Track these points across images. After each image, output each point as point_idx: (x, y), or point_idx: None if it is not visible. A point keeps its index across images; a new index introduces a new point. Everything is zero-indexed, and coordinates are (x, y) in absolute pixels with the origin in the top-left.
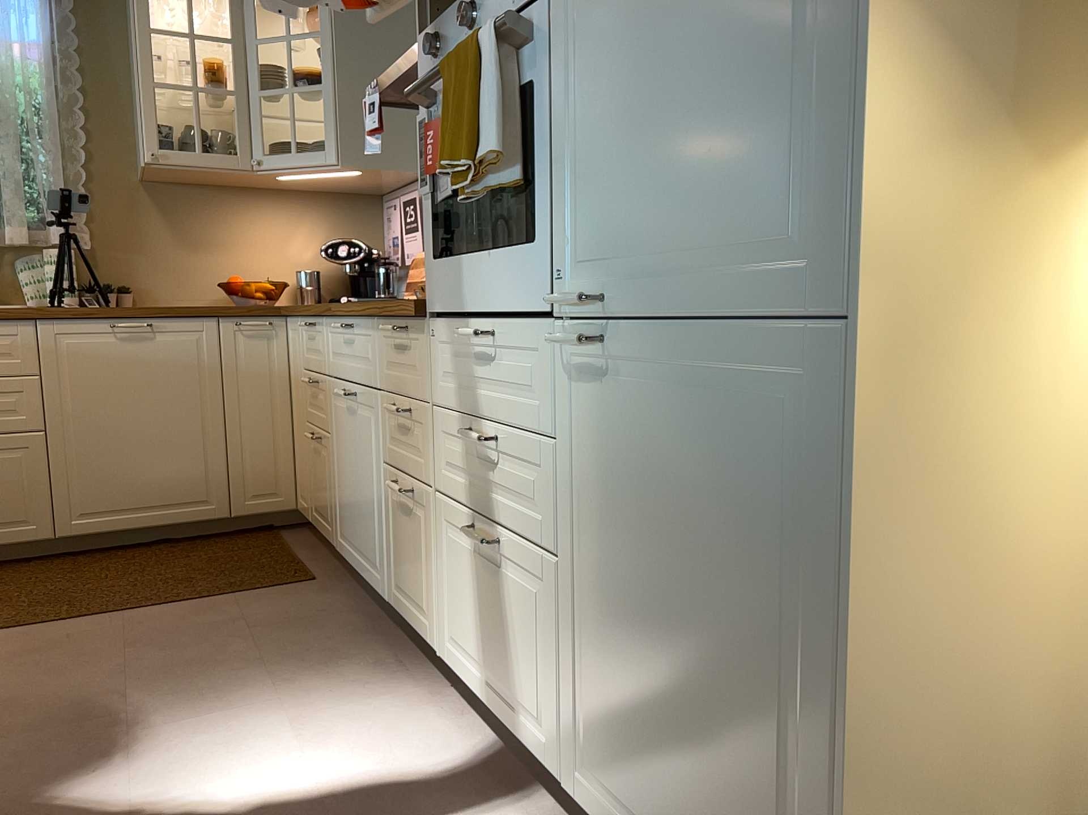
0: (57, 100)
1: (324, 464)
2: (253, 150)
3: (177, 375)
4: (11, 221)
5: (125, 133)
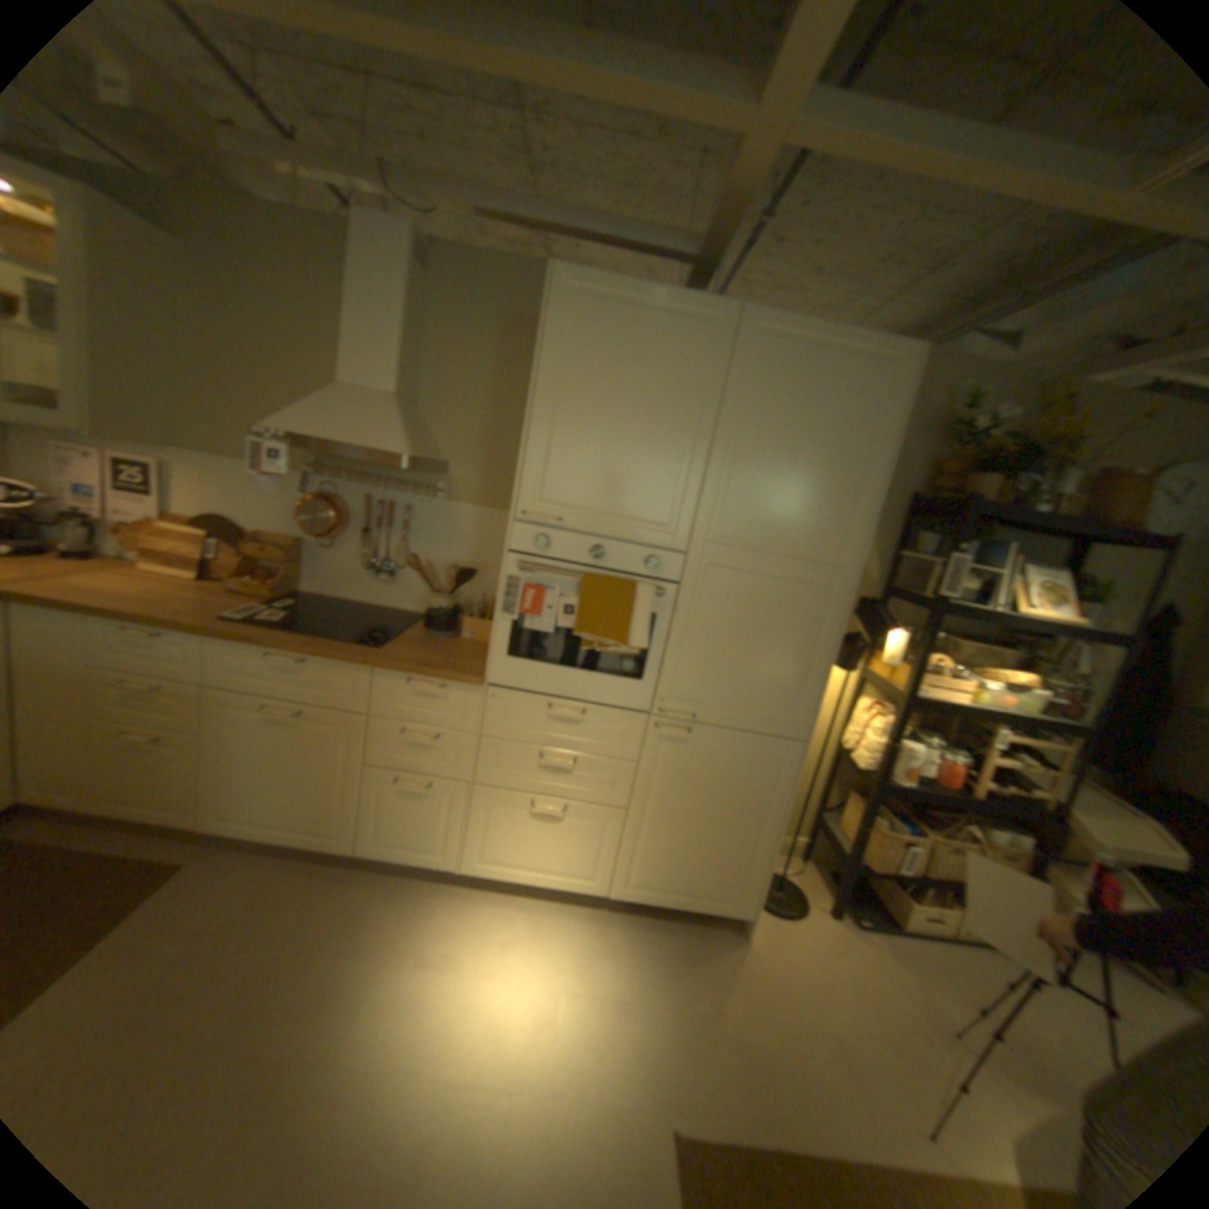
0: None
1: (161, 764)
2: None
3: None
4: None
5: None
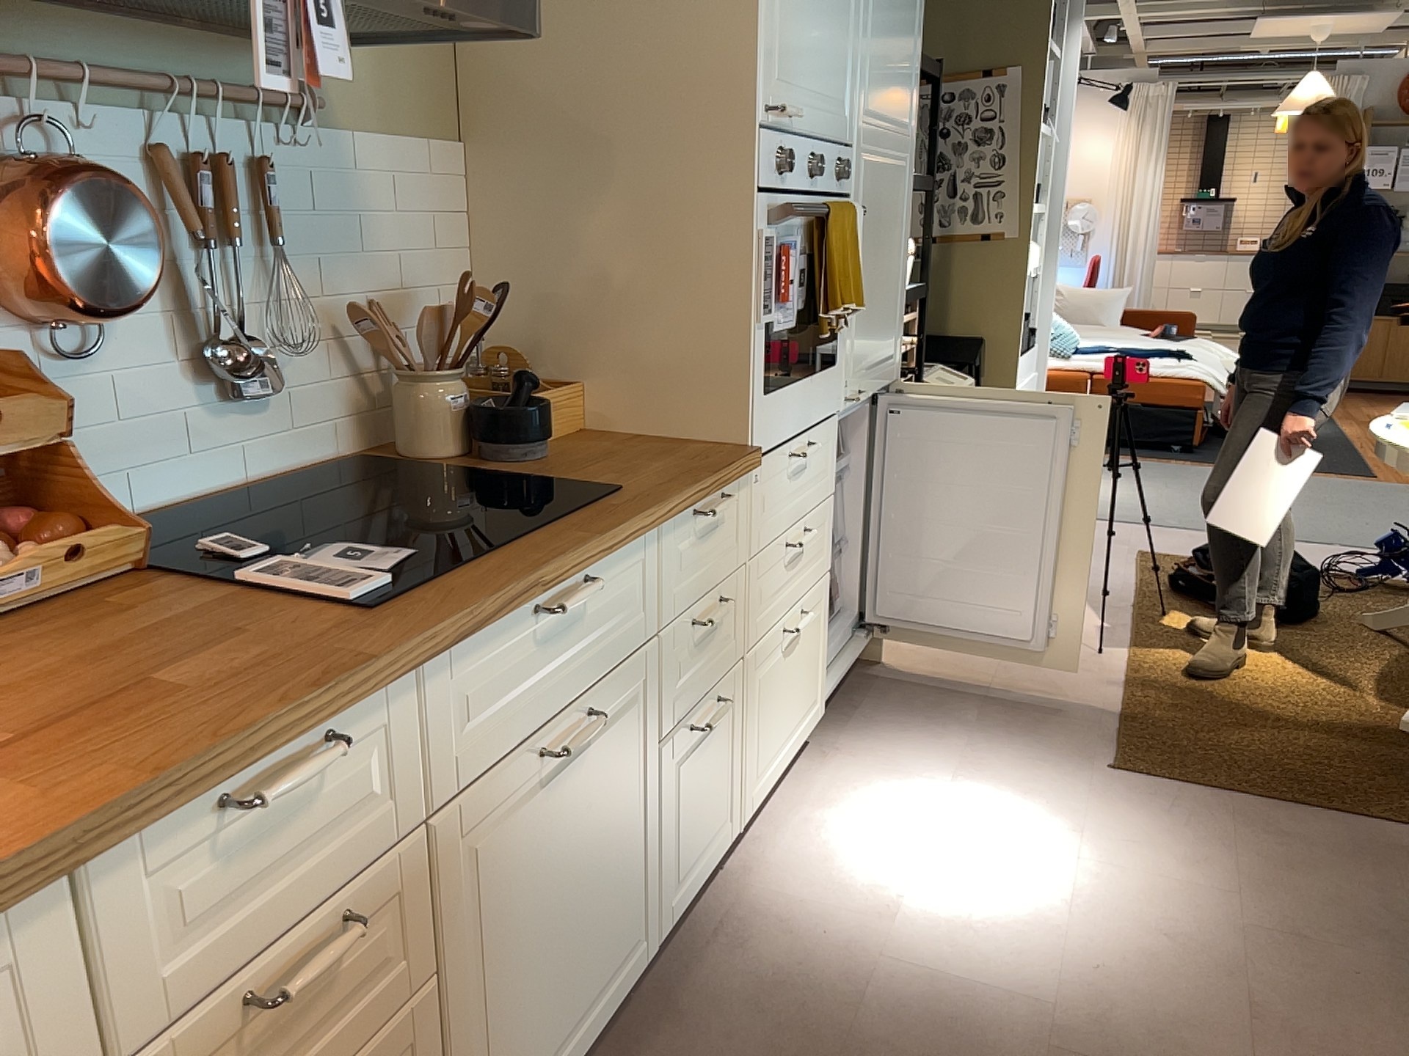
0: None
1: None
2: None
3: None
4: None
5: None
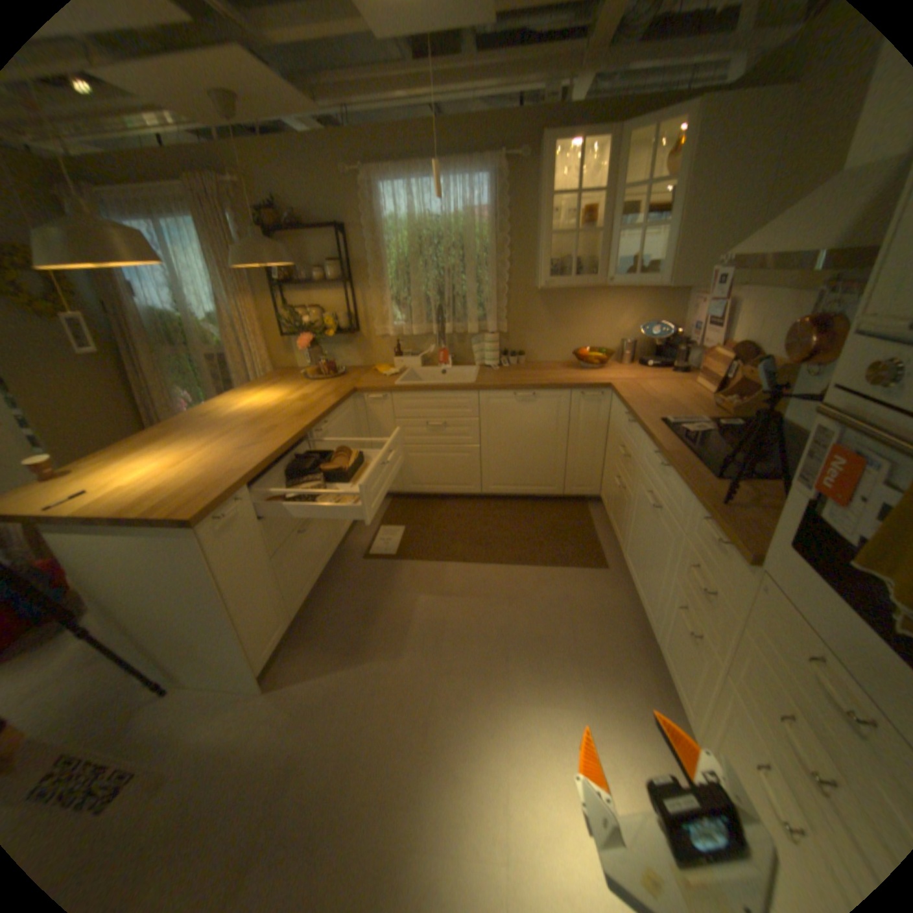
0: (495, 242)
1: (623, 504)
2: (607, 270)
3: (544, 421)
4: (469, 320)
5: (529, 257)
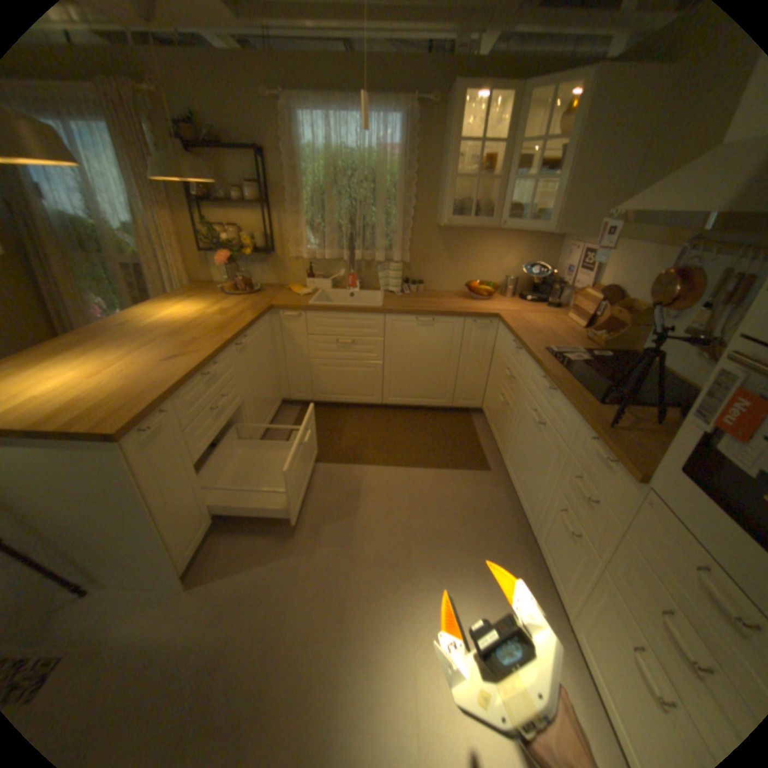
0: (404, 180)
1: (506, 417)
2: (501, 214)
3: (440, 343)
4: (377, 249)
5: (433, 196)
